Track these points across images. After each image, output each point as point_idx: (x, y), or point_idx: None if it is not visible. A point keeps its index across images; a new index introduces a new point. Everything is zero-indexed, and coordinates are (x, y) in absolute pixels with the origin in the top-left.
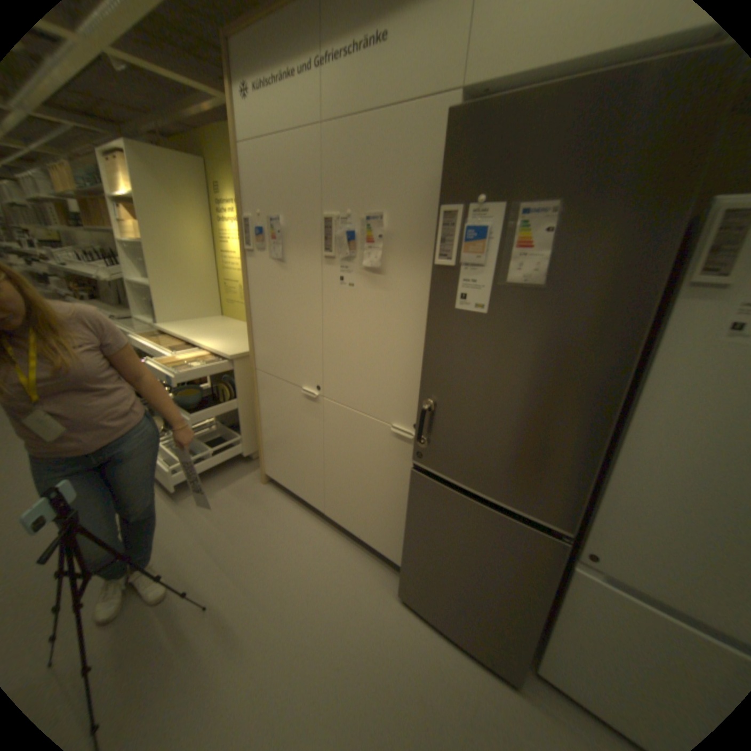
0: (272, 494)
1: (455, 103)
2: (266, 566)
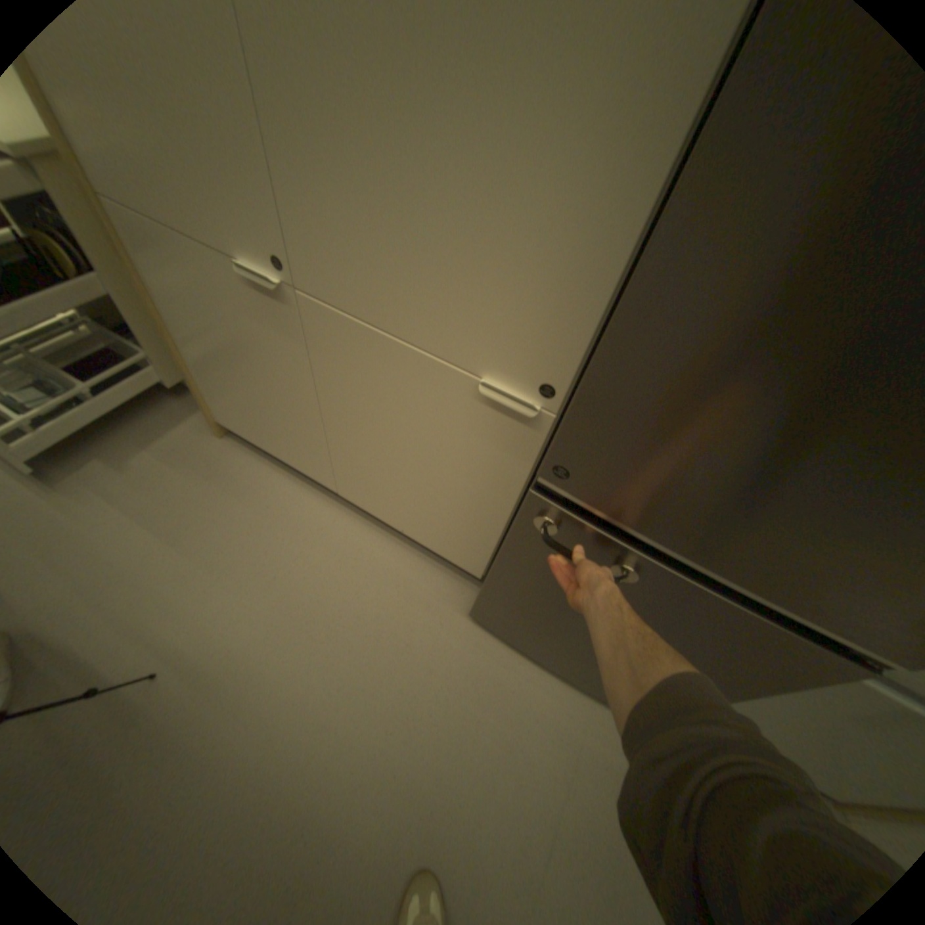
0: (237, 456)
1: None
2: (250, 588)
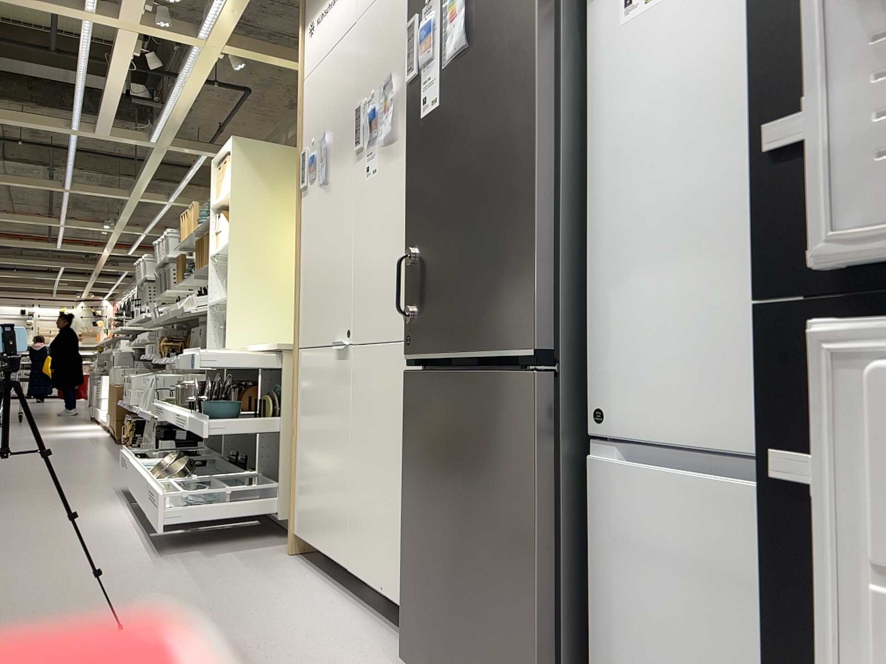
0: (293, 564)
1: None
2: (229, 616)
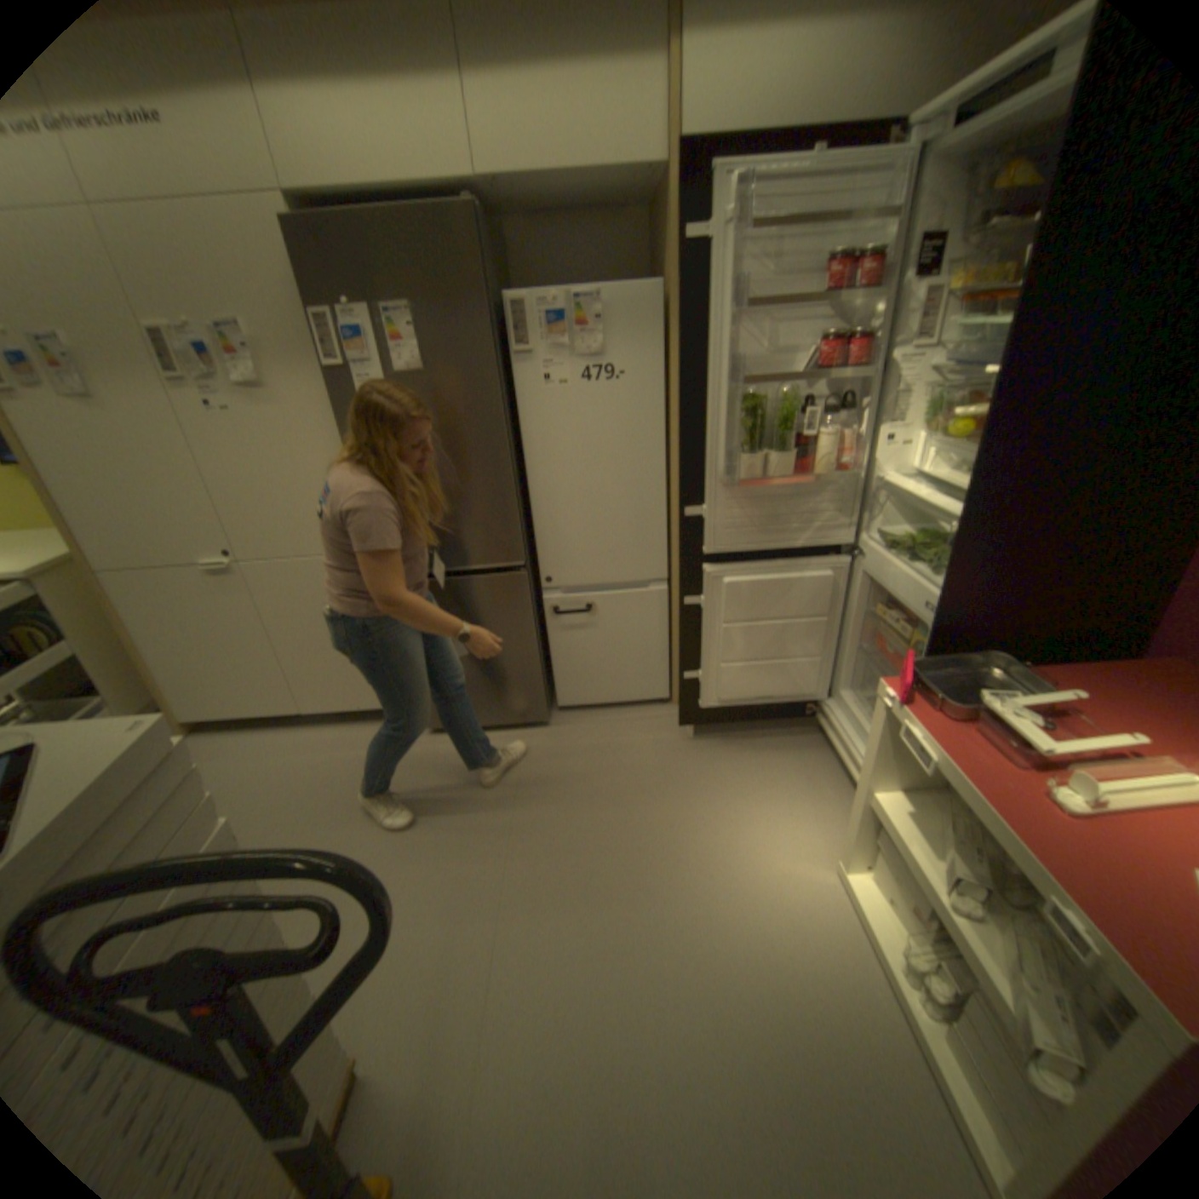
0: (206, 742)
1: (280, 208)
2: (253, 794)
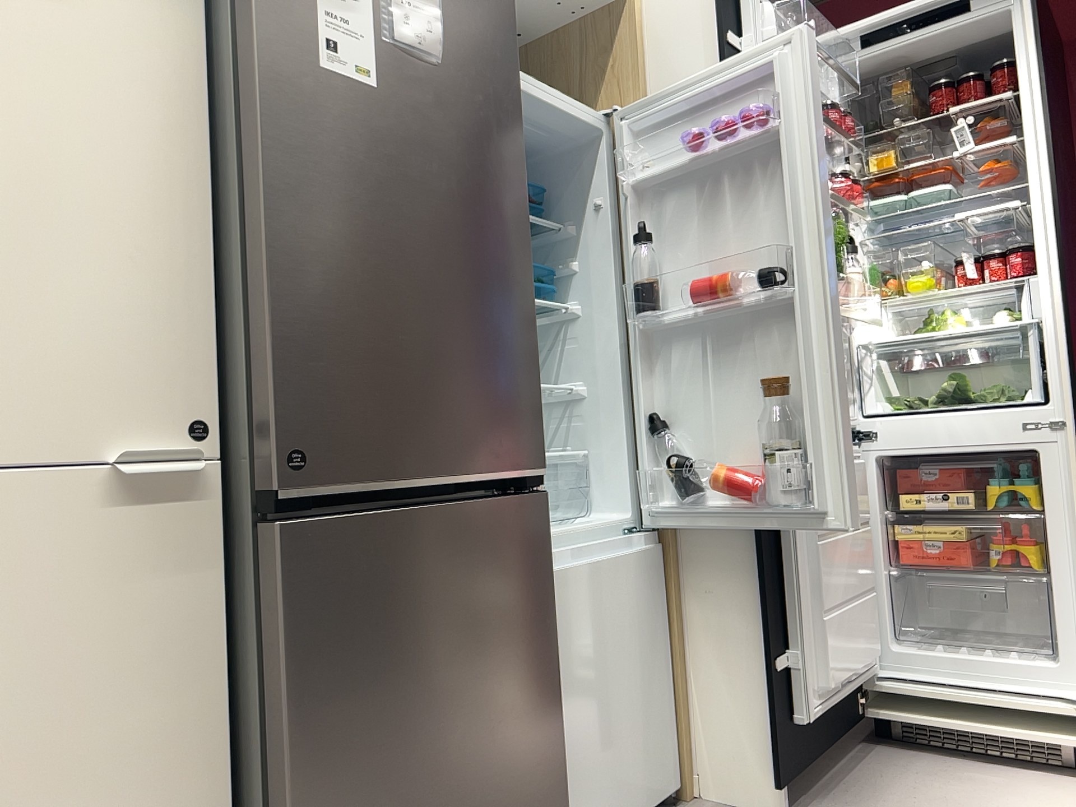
0: None
1: None
2: None
